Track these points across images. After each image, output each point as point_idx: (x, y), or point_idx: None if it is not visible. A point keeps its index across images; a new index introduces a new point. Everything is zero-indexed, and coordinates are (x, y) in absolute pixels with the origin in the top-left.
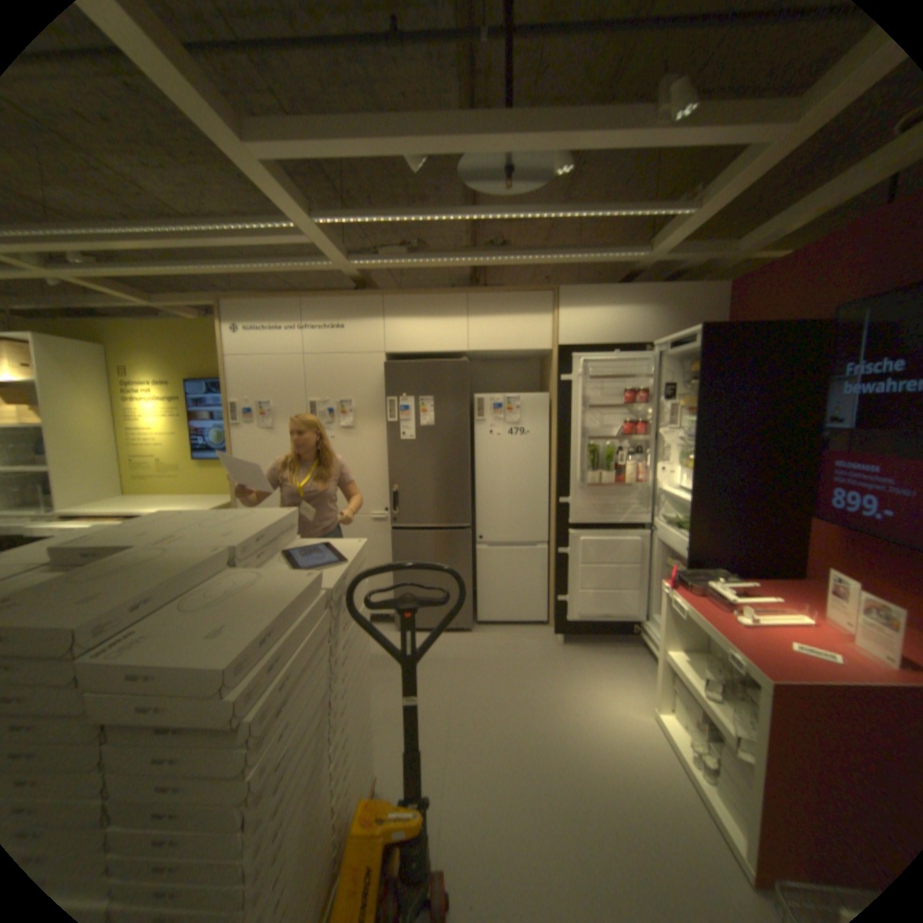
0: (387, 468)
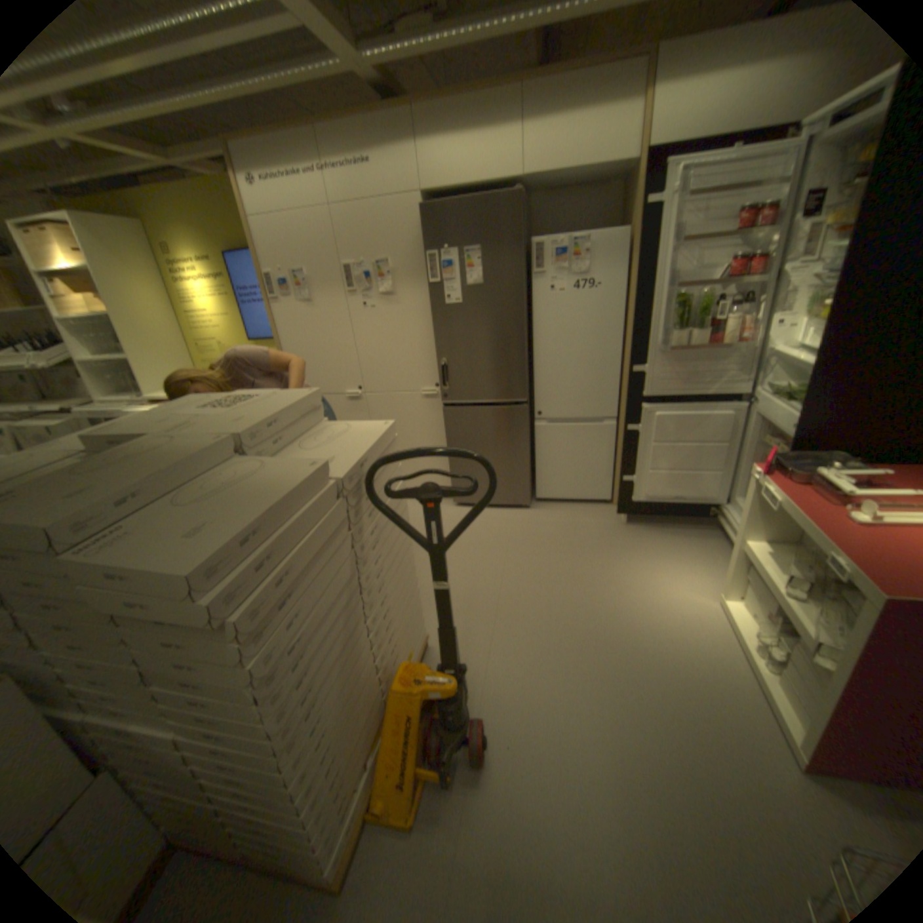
0: (433, 339)
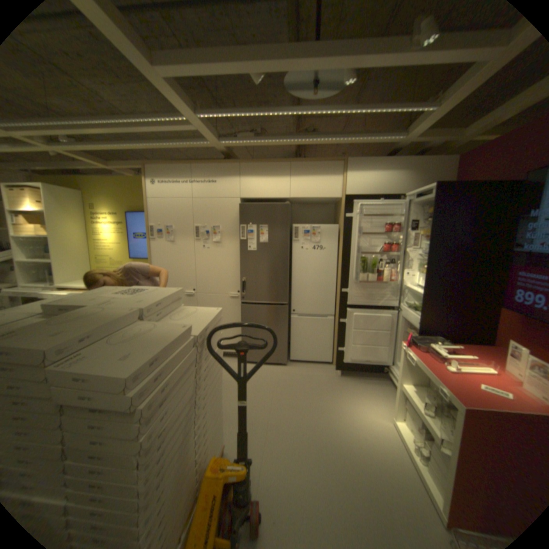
0: (239, 267)
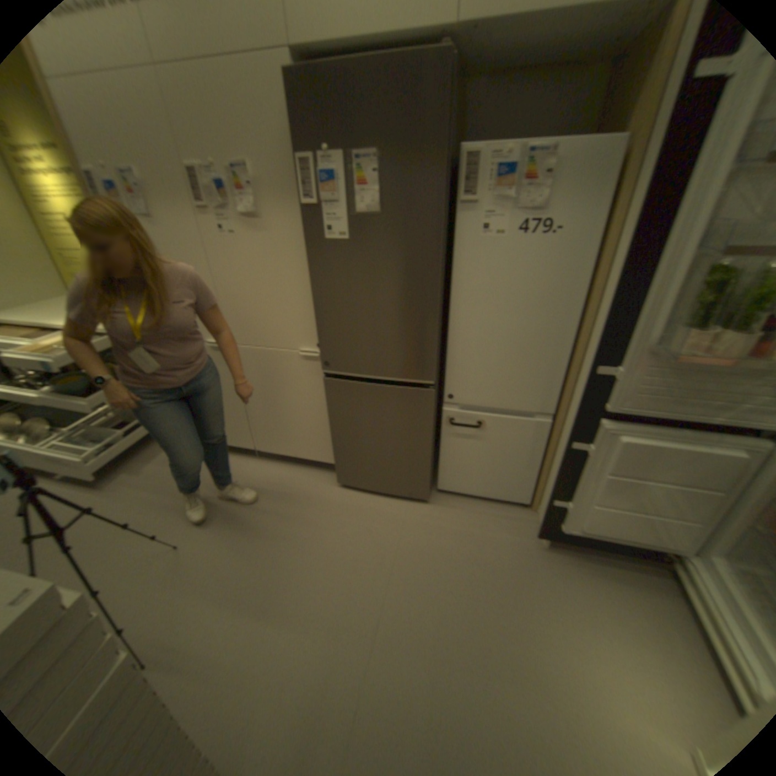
0: (312, 284)
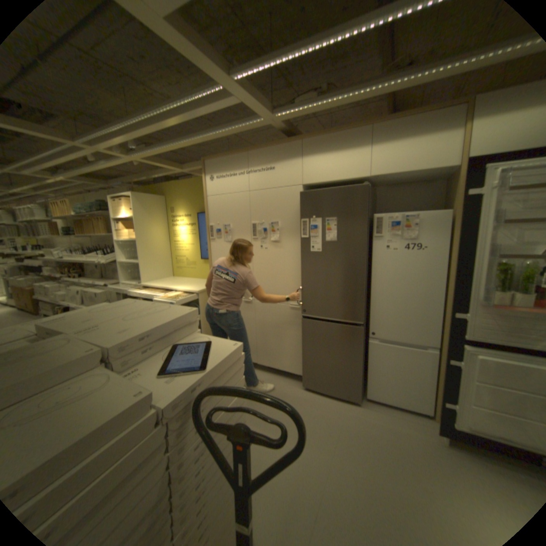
0: (301, 272)
